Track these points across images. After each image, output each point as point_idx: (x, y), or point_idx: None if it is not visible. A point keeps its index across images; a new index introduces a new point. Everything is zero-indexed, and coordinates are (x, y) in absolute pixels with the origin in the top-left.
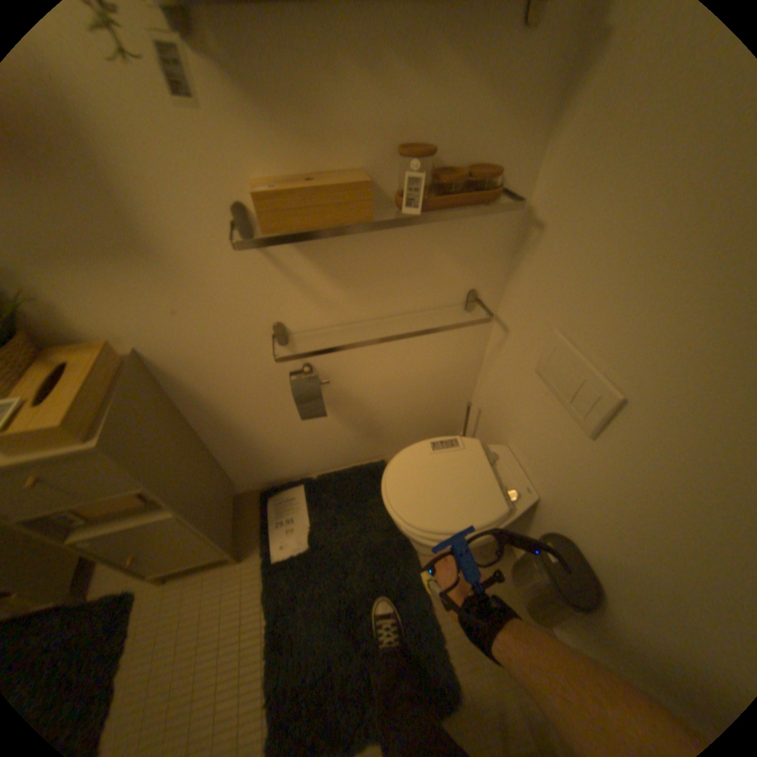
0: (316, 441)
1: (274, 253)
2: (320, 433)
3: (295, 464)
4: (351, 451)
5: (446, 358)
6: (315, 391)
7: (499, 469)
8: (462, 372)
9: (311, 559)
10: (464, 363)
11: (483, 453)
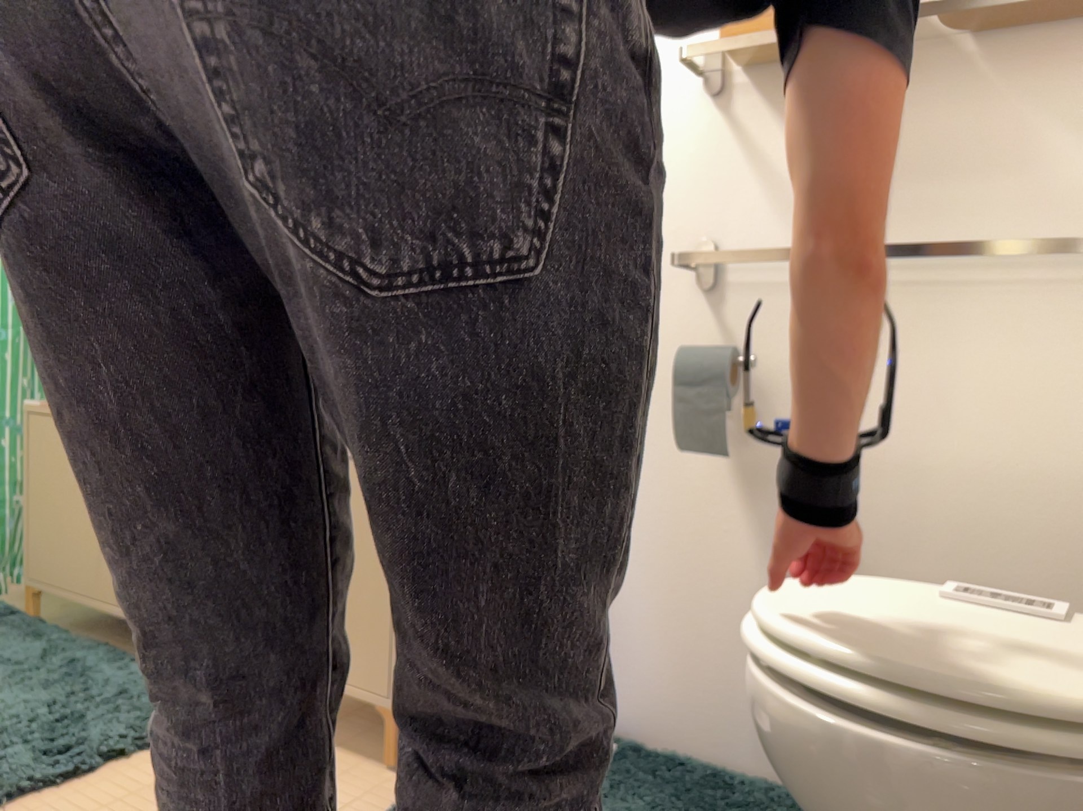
0: (694, 607)
1: (738, 115)
2: (711, 581)
3: (628, 674)
4: None
5: None
6: (716, 360)
7: None
8: None
9: None
10: None
11: None
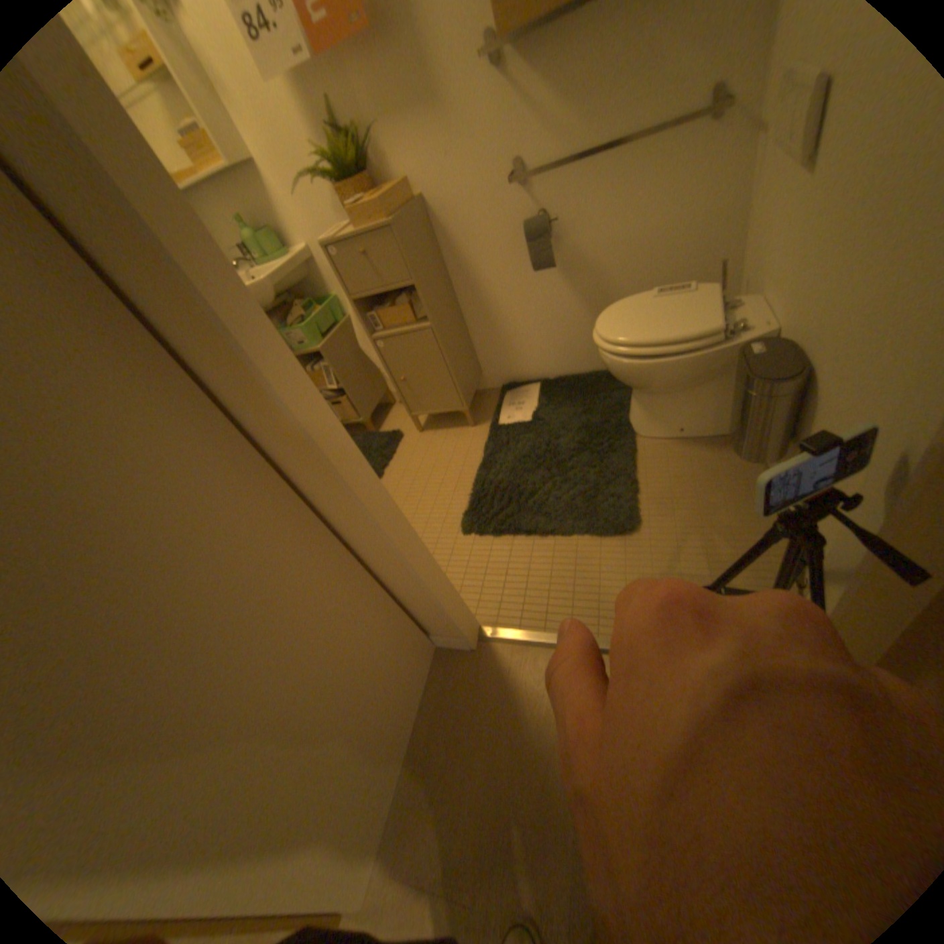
0: (554, 323)
1: (514, 72)
2: (558, 311)
3: (535, 356)
4: (591, 347)
5: (698, 198)
6: (543, 224)
7: (741, 311)
8: (723, 222)
9: (531, 424)
10: (725, 206)
11: (720, 290)
